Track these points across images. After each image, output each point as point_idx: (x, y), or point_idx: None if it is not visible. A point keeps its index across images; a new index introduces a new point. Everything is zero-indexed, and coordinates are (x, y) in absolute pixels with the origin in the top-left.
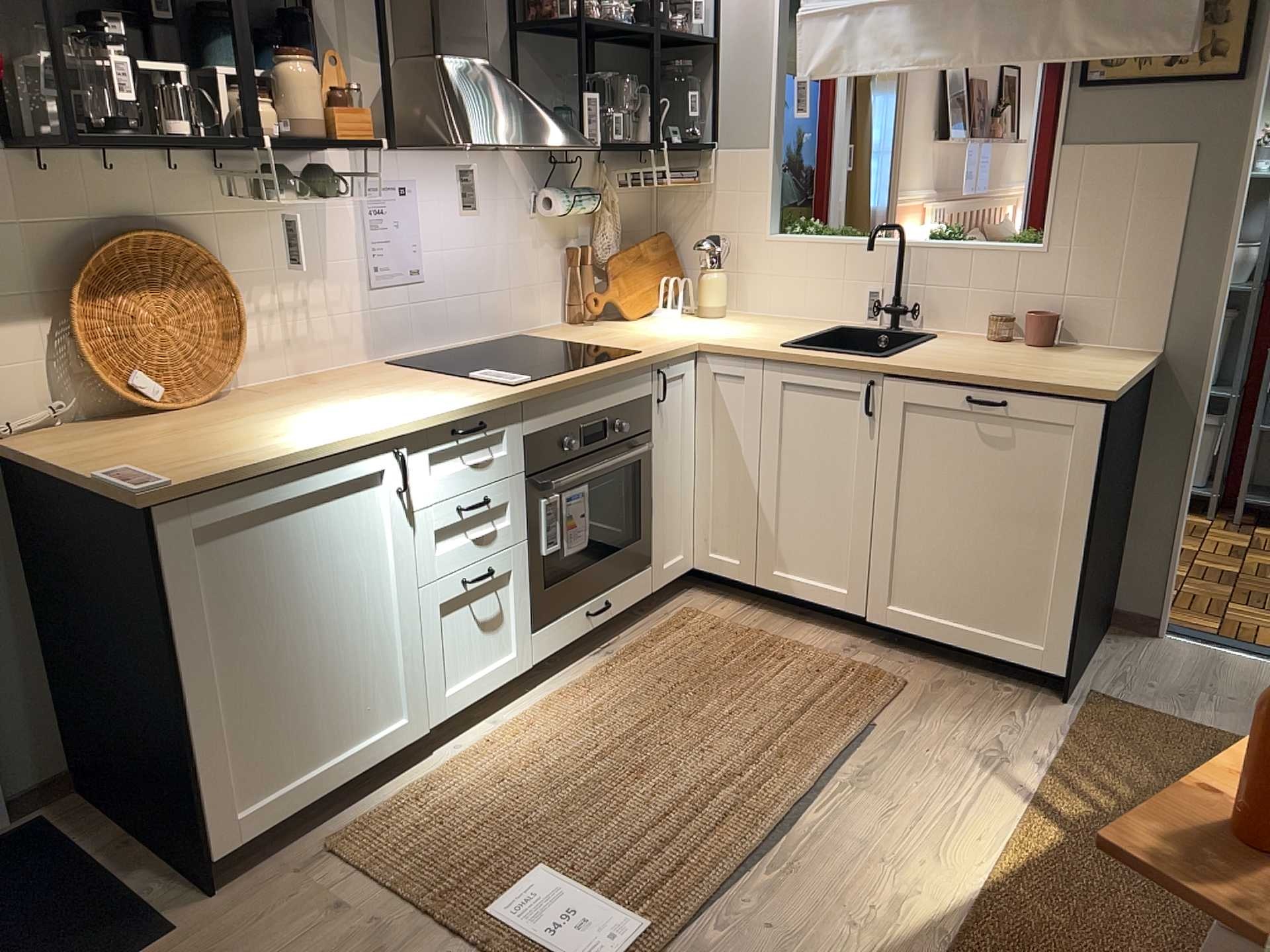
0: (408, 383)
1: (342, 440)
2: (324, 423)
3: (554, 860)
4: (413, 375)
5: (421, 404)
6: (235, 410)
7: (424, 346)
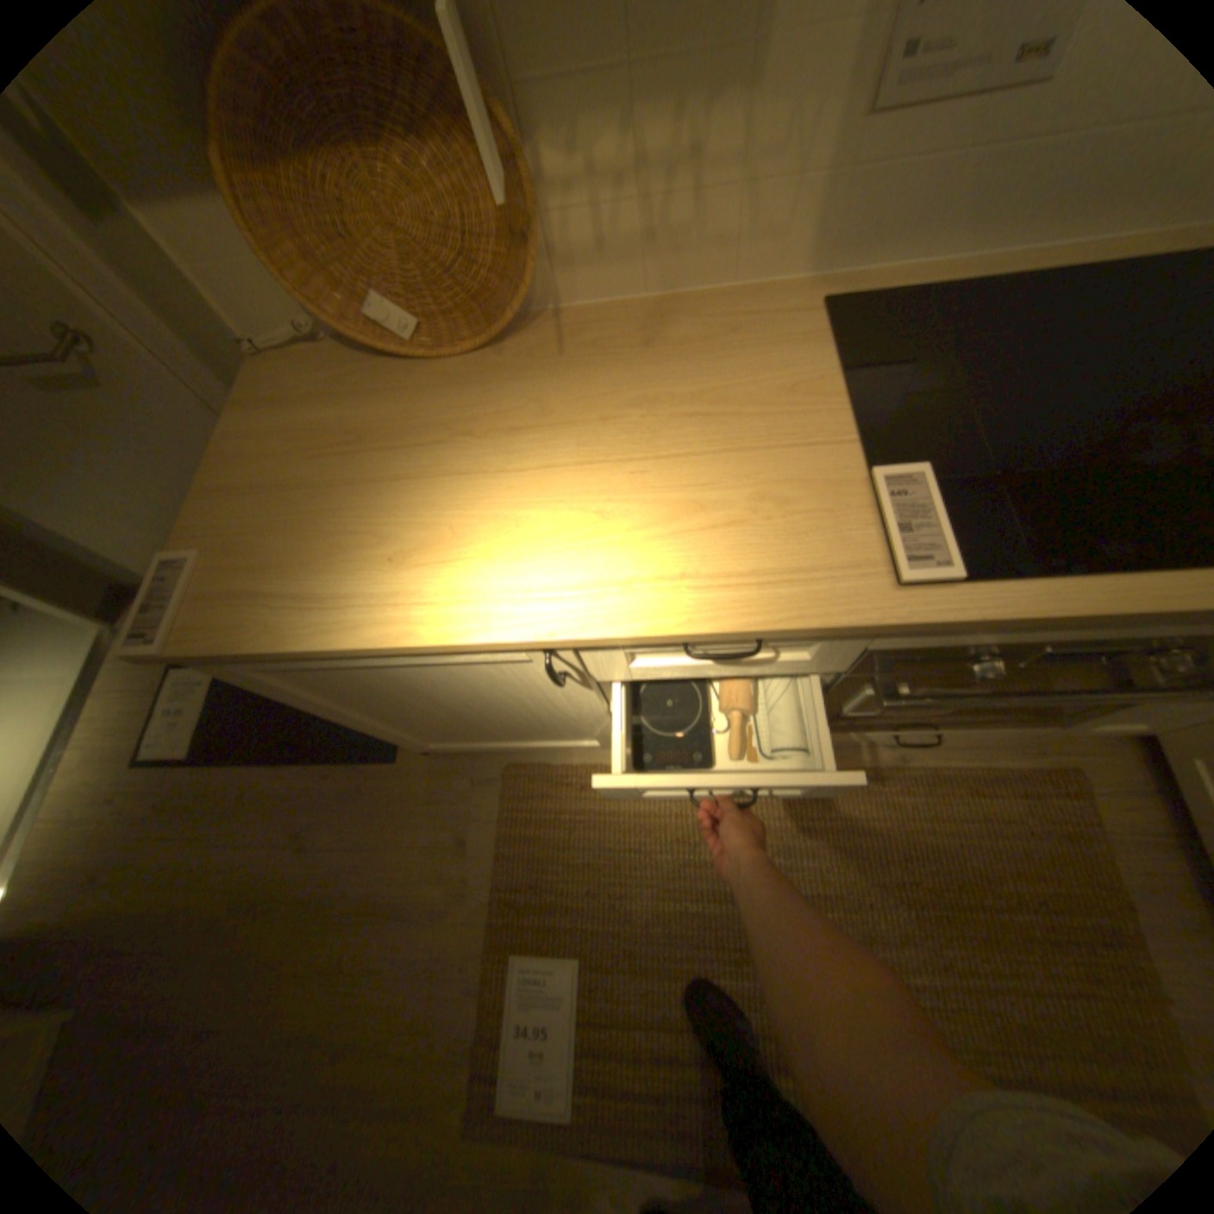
0: (759, 423)
1: (430, 637)
2: (484, 540)
3: (587, 971)
4: (811, 380)
5: (667, 558)
6: (475, 391)
7: (955, 246)
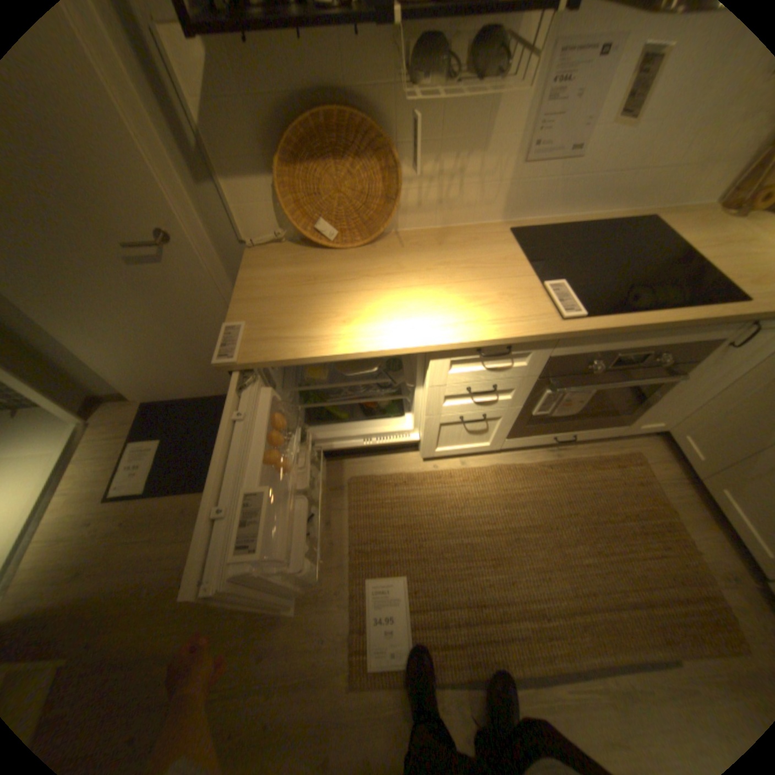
0: (494, 270)
1: (372, 347)
2: (387, 312)
3: (412, 581)
4: (511, 255)
5: (469, 315)
6: (367, 260)
7: (556, 212)
